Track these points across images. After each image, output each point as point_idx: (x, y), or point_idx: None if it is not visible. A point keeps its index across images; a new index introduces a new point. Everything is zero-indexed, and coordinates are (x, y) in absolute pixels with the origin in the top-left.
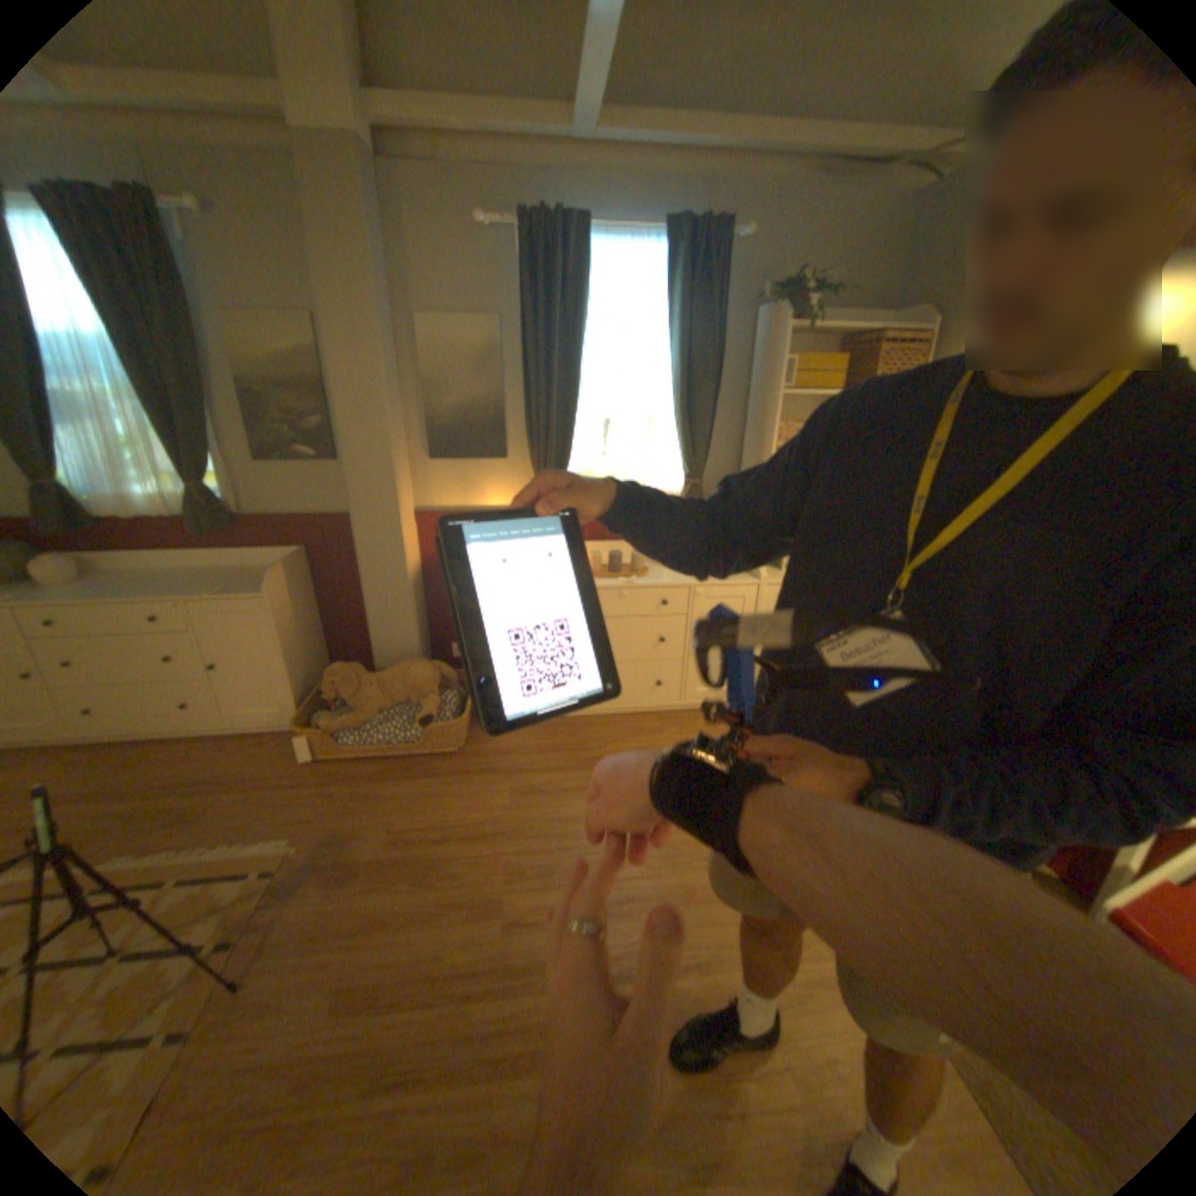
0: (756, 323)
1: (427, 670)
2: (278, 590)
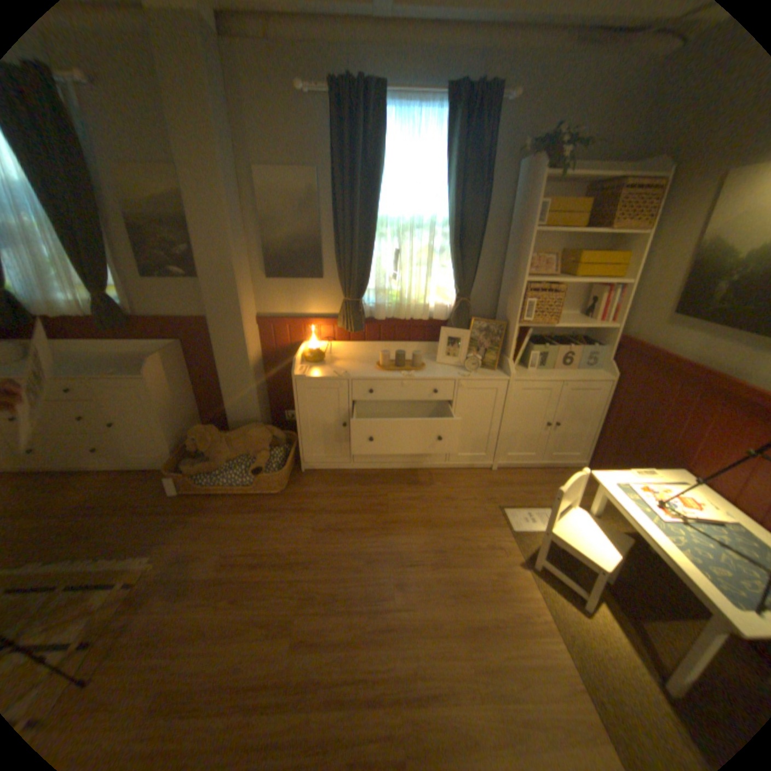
0: (519, 173)
1: (261, 432)
2: (155, 372)
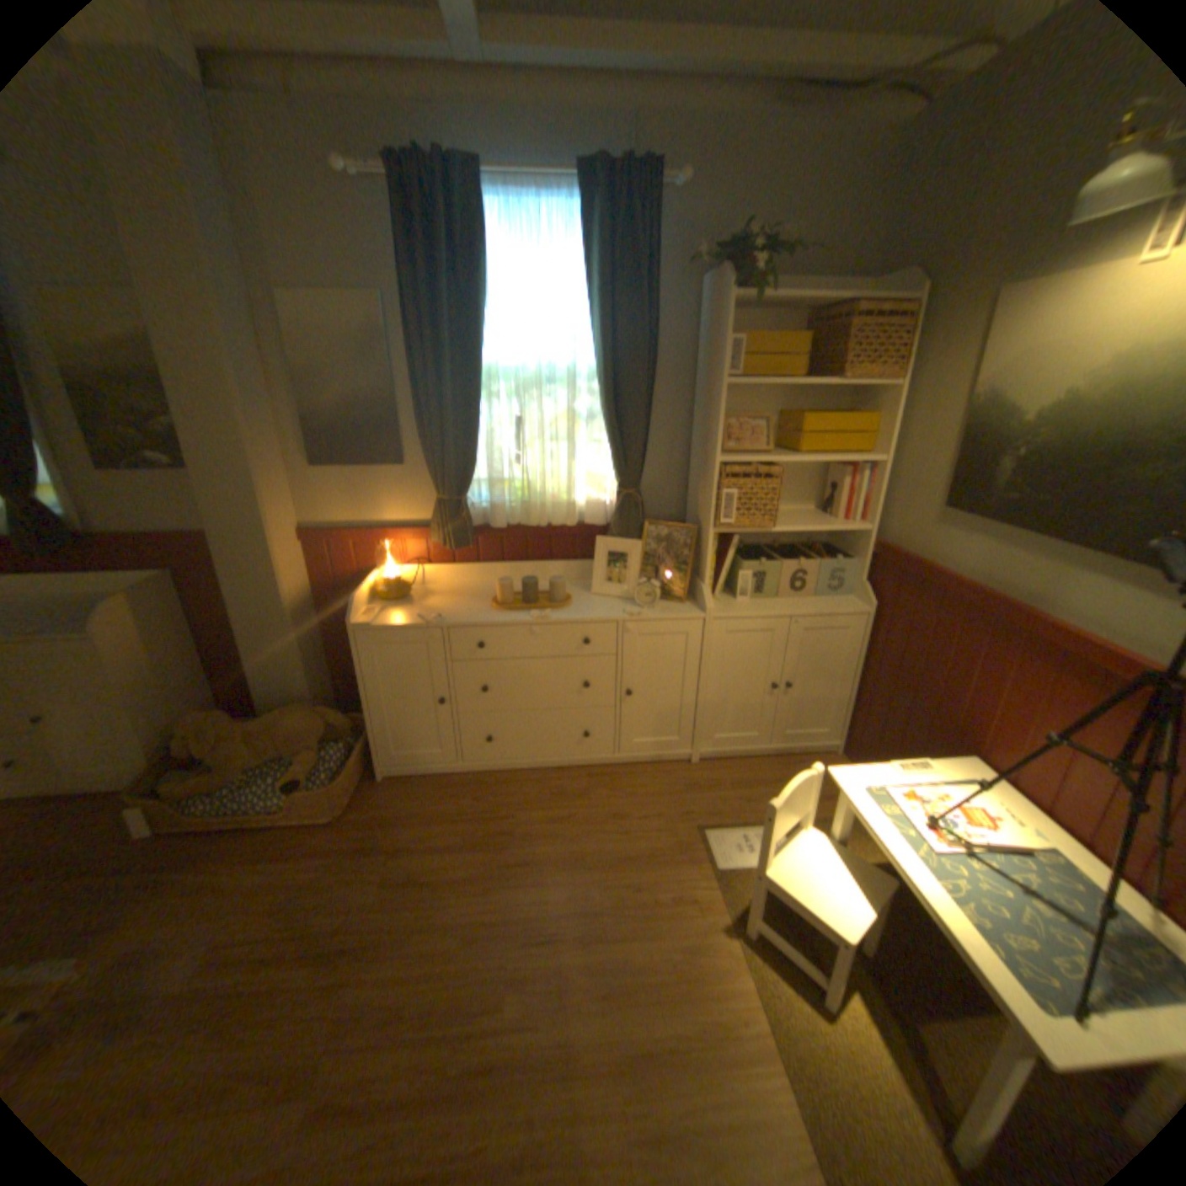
0: (703, 295)
1: (304, 720)
2: (115, 628)
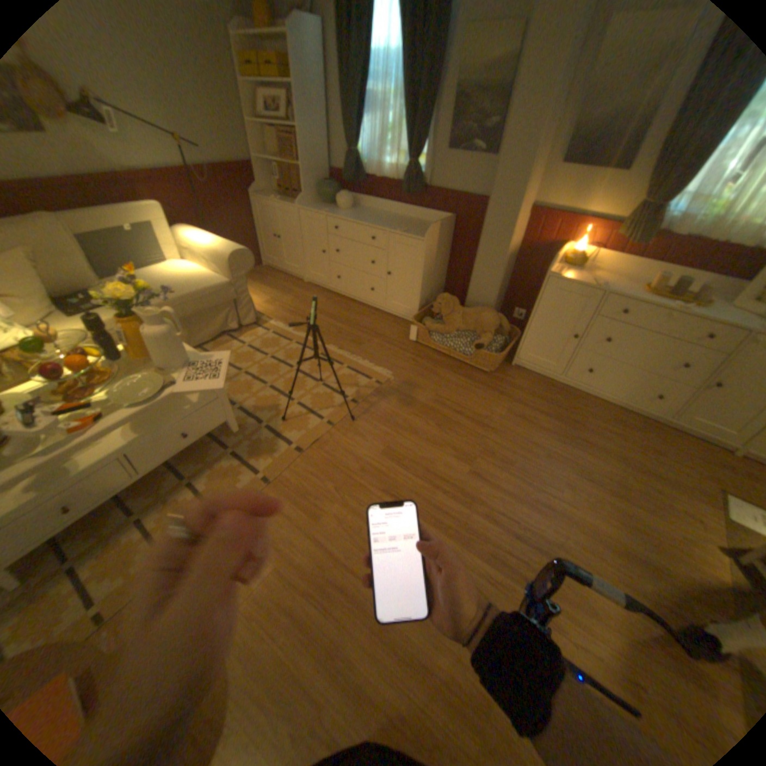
0: None
1: (493, 317)
2: (432, 239)
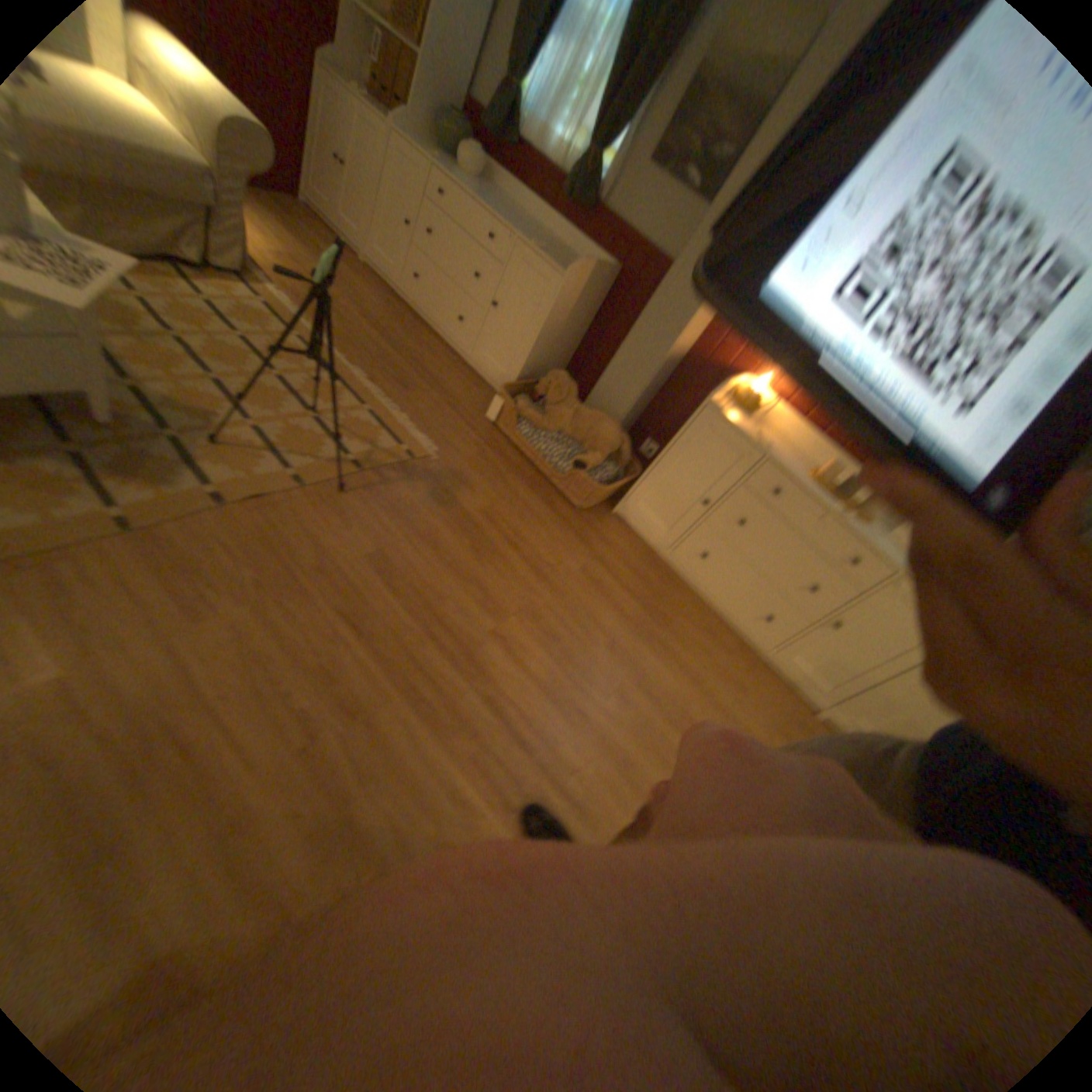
0: None
1: (615, 435)
2: (577, 282)
